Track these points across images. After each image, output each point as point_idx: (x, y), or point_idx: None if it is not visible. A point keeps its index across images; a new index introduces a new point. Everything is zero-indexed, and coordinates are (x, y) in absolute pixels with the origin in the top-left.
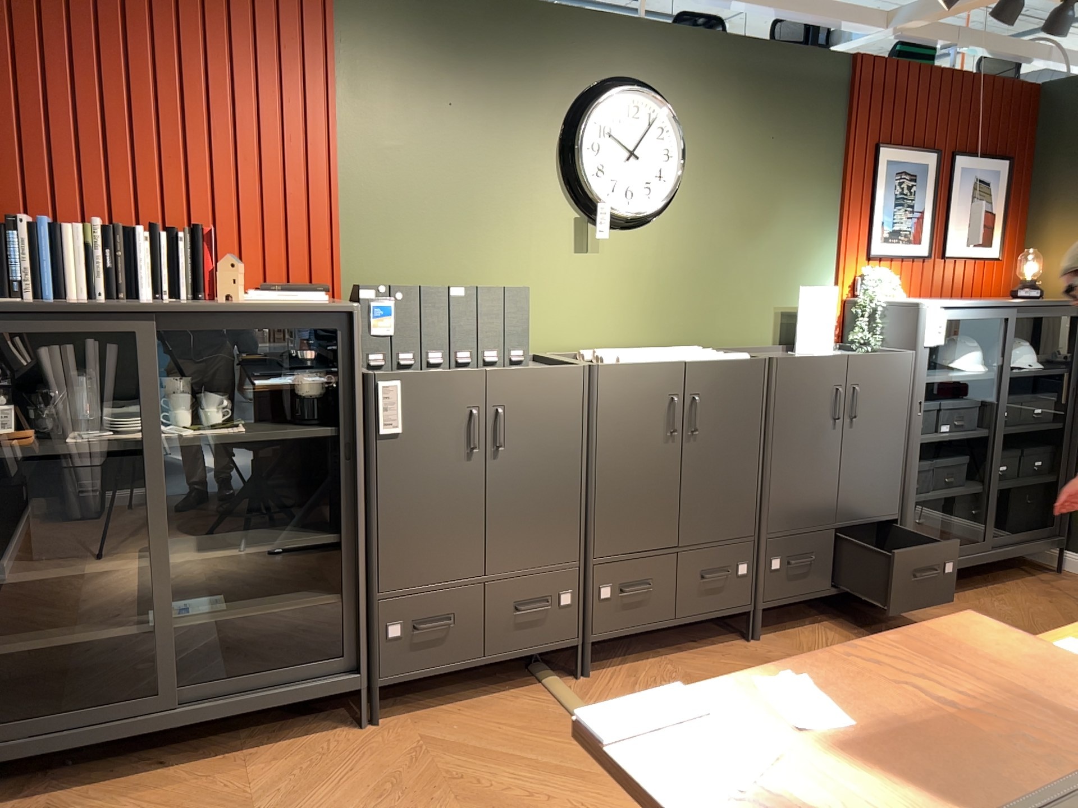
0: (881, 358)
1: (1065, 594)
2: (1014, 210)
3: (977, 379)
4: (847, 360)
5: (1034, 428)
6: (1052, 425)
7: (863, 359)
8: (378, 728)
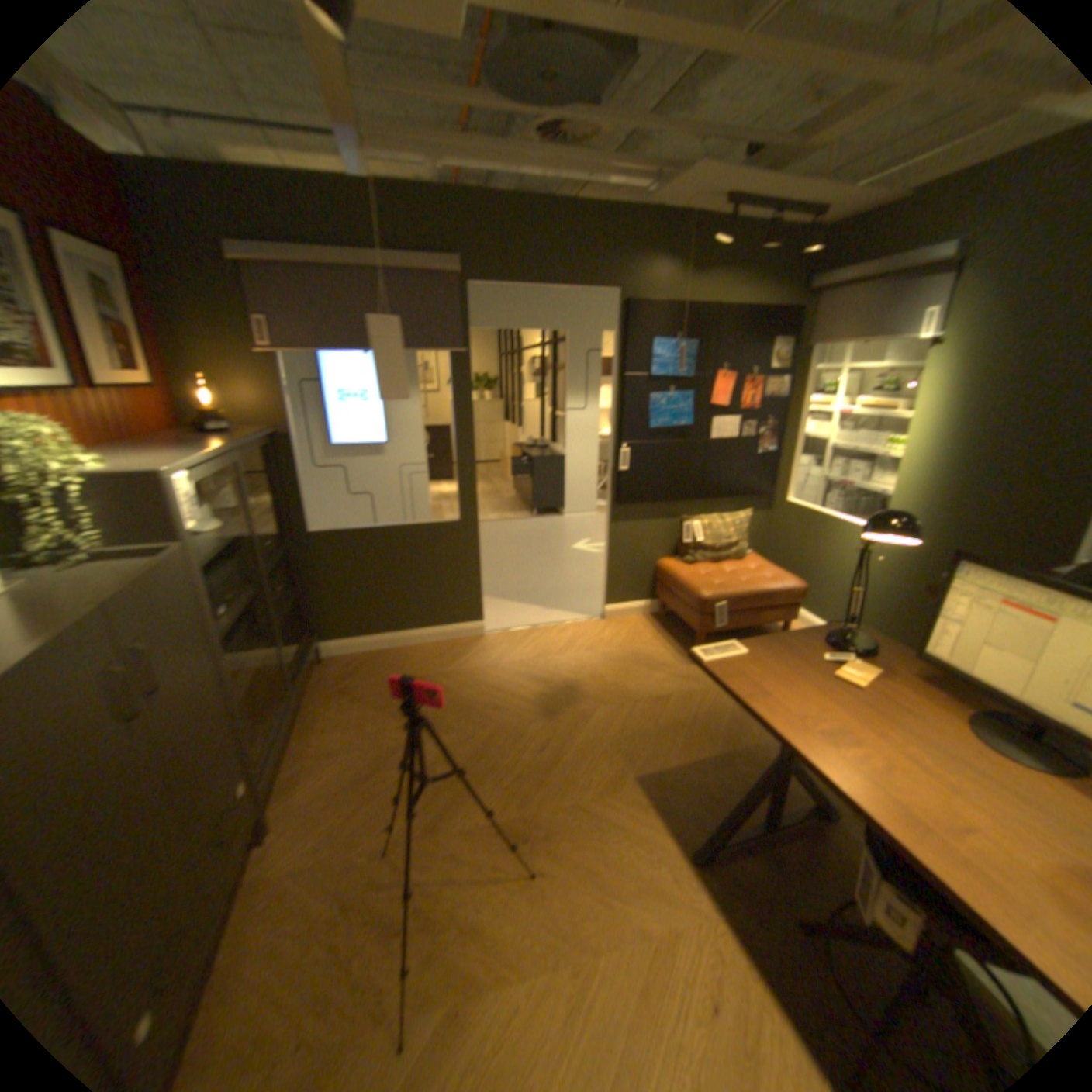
0: (153, 576)
1: (351, 683)
2: (147, 320)
3: (234, 538)
4: (108, 609)
5: (276, 560)
6: (282, 549)
7: (131, 592)
8: None
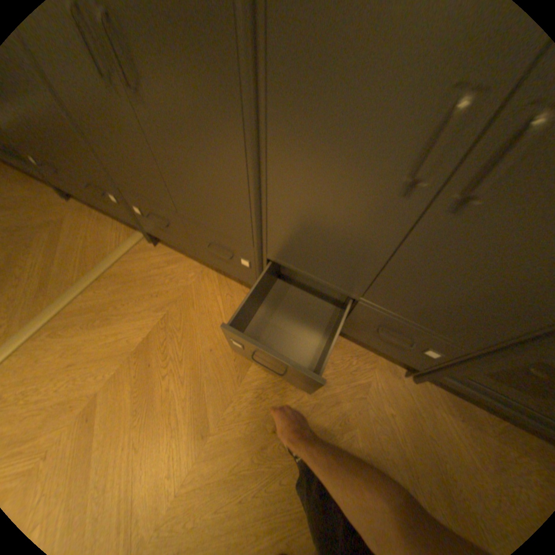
0: None
1: None
2: None
3: None
4: None
5: None
6: None
7: None
8: (64, 202)
